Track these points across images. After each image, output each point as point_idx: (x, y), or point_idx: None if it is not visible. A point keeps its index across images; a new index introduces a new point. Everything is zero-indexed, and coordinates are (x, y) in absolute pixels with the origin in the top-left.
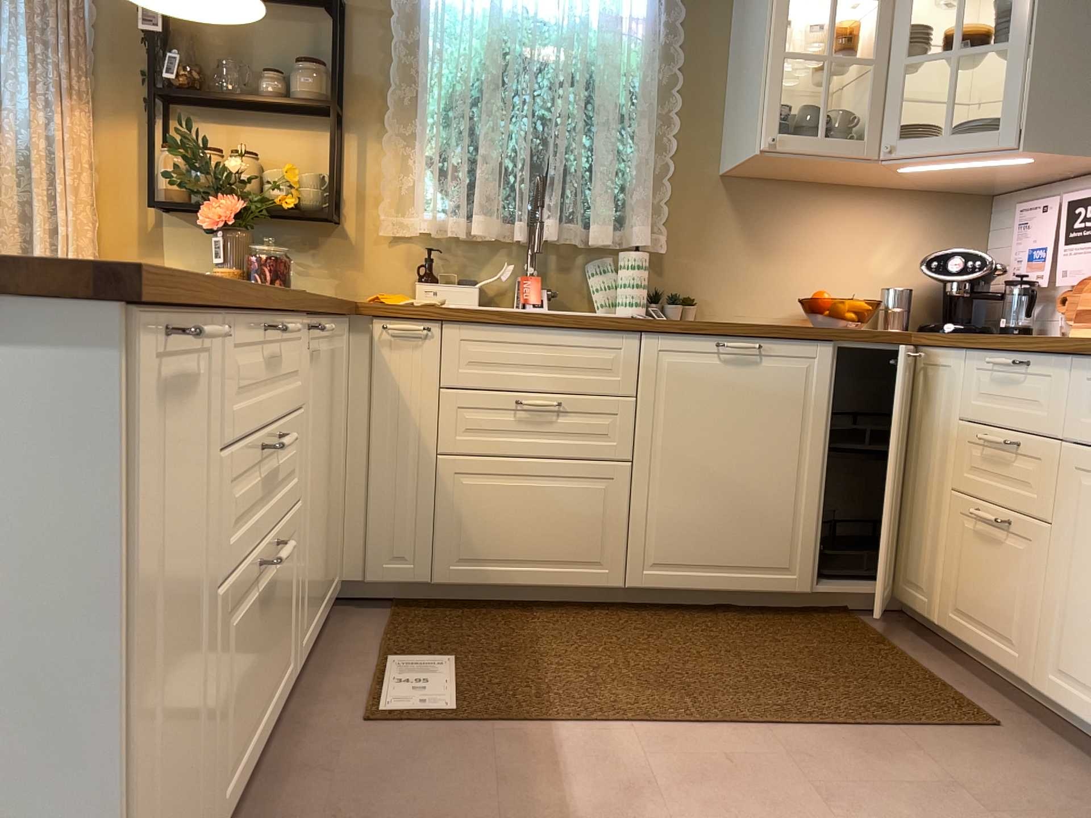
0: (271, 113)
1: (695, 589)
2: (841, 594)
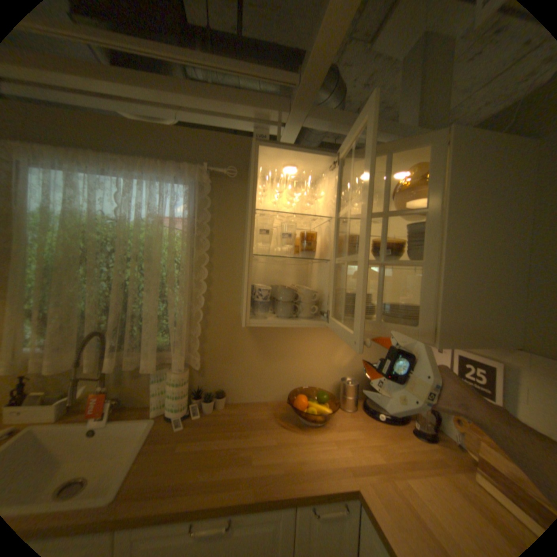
0: None
1: None
2: None
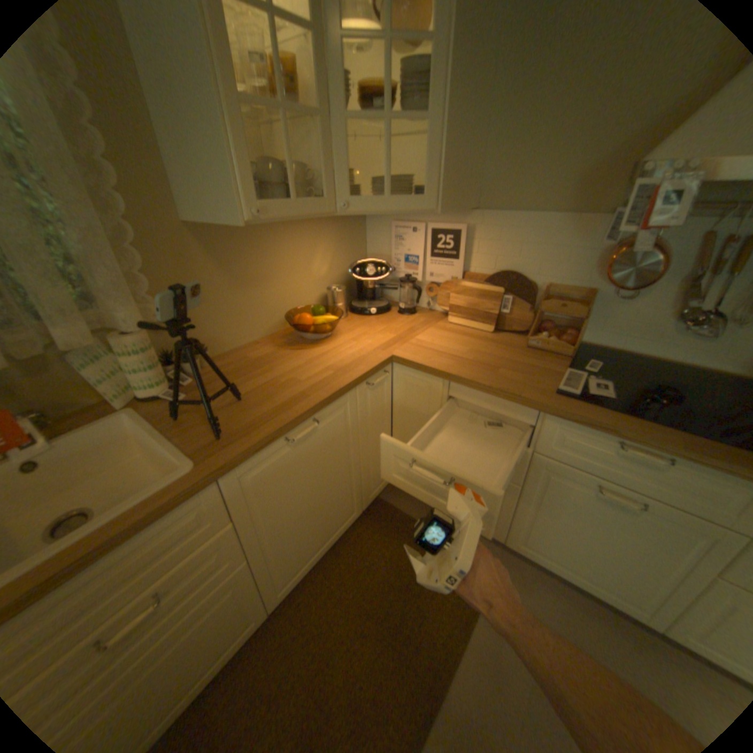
0: None
1: (309, 571)
2: (374, 500)
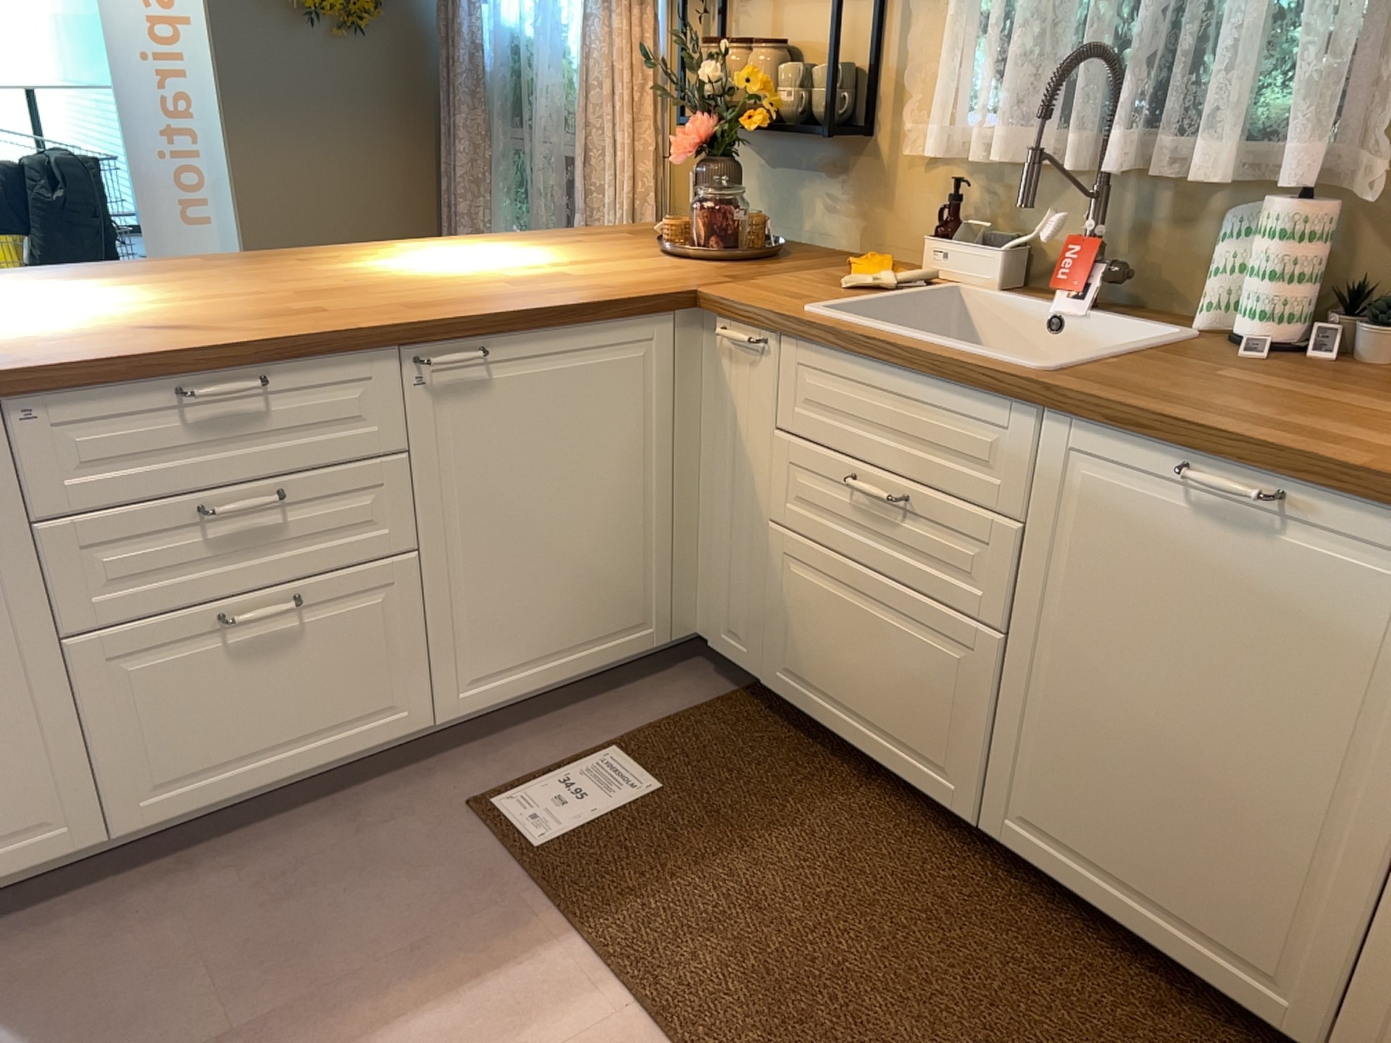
0: None
1: (1082, 897)
2: None
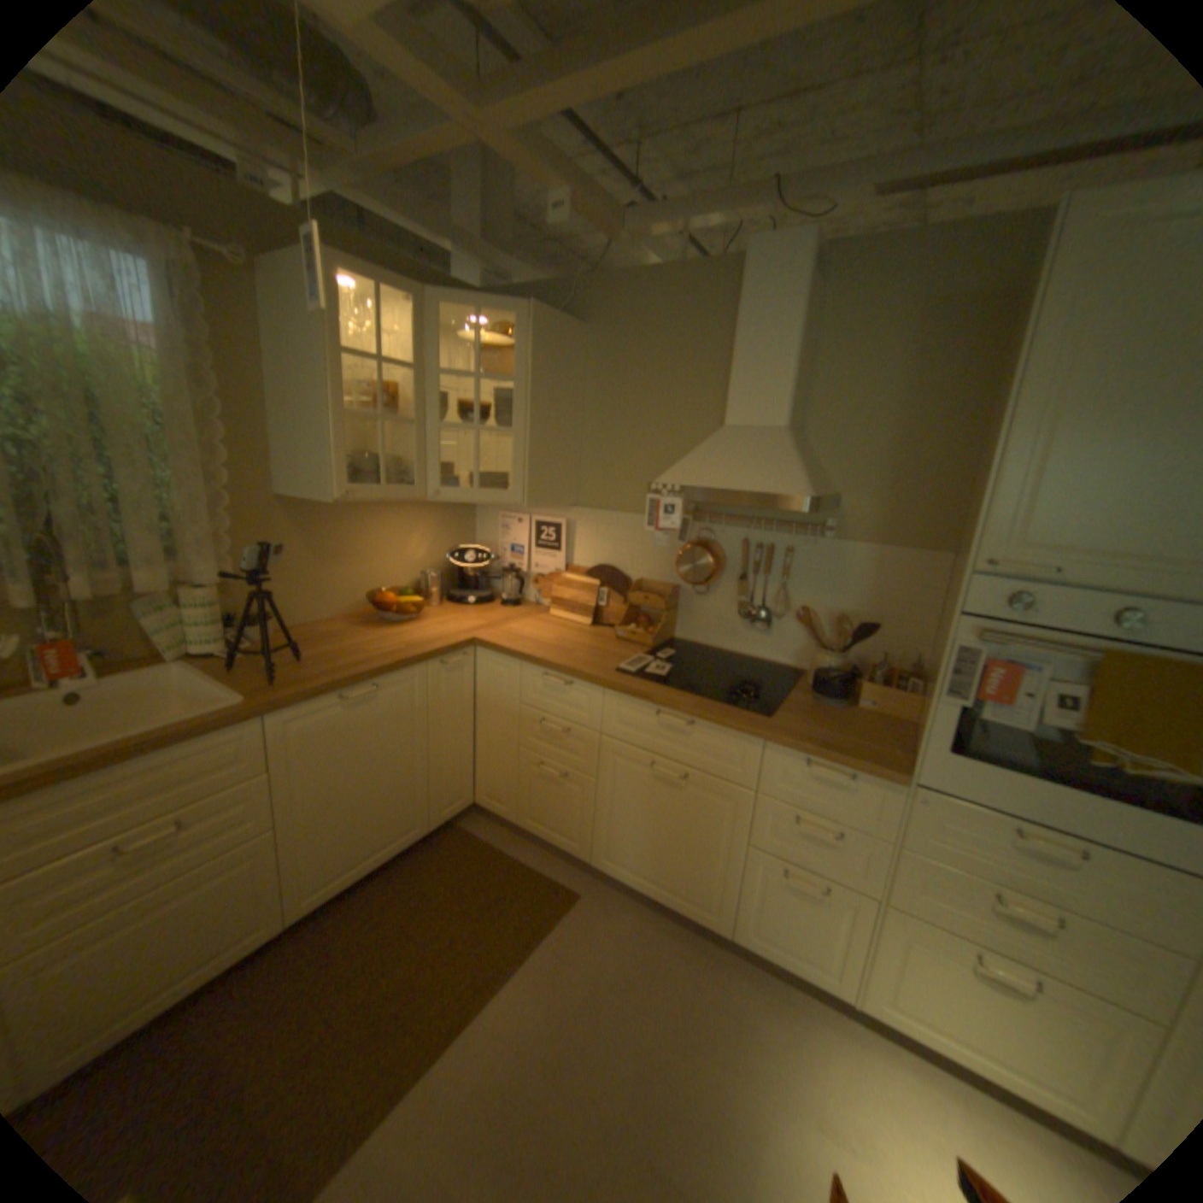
0: None
1: (345, 889)
2: (445, 822)
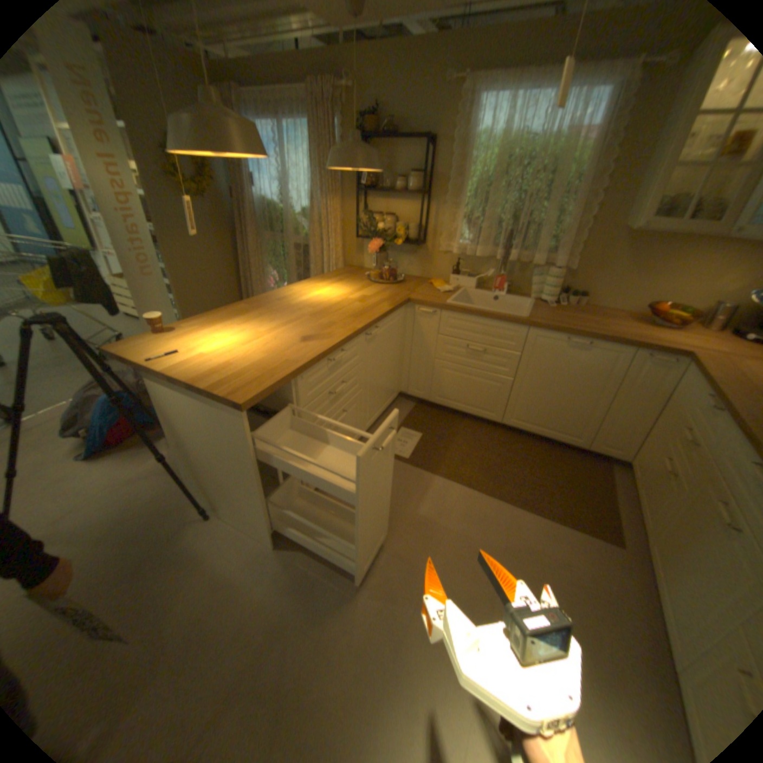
0: (400, 193)
1: (531, 432)
2: (603, 454)
